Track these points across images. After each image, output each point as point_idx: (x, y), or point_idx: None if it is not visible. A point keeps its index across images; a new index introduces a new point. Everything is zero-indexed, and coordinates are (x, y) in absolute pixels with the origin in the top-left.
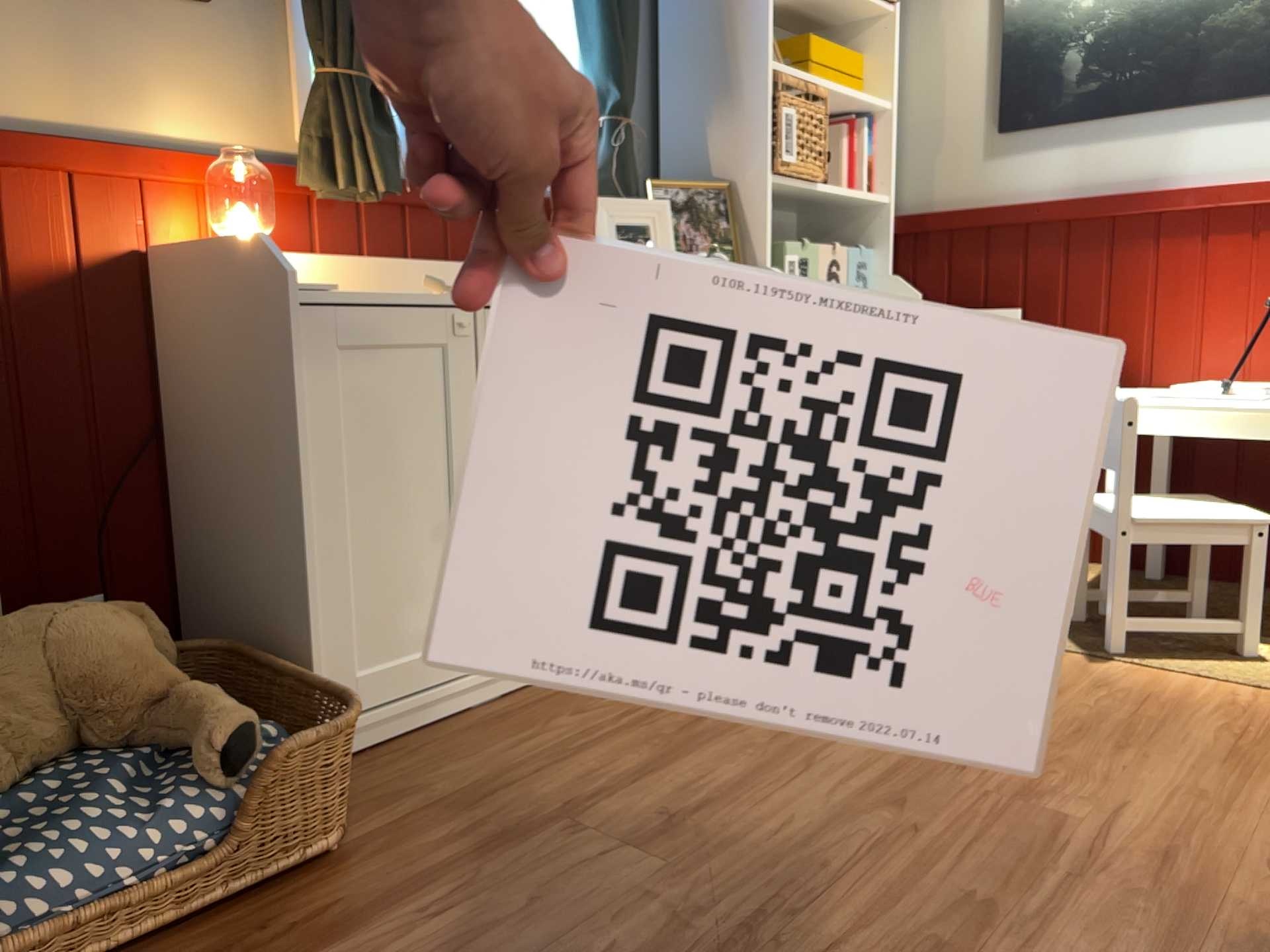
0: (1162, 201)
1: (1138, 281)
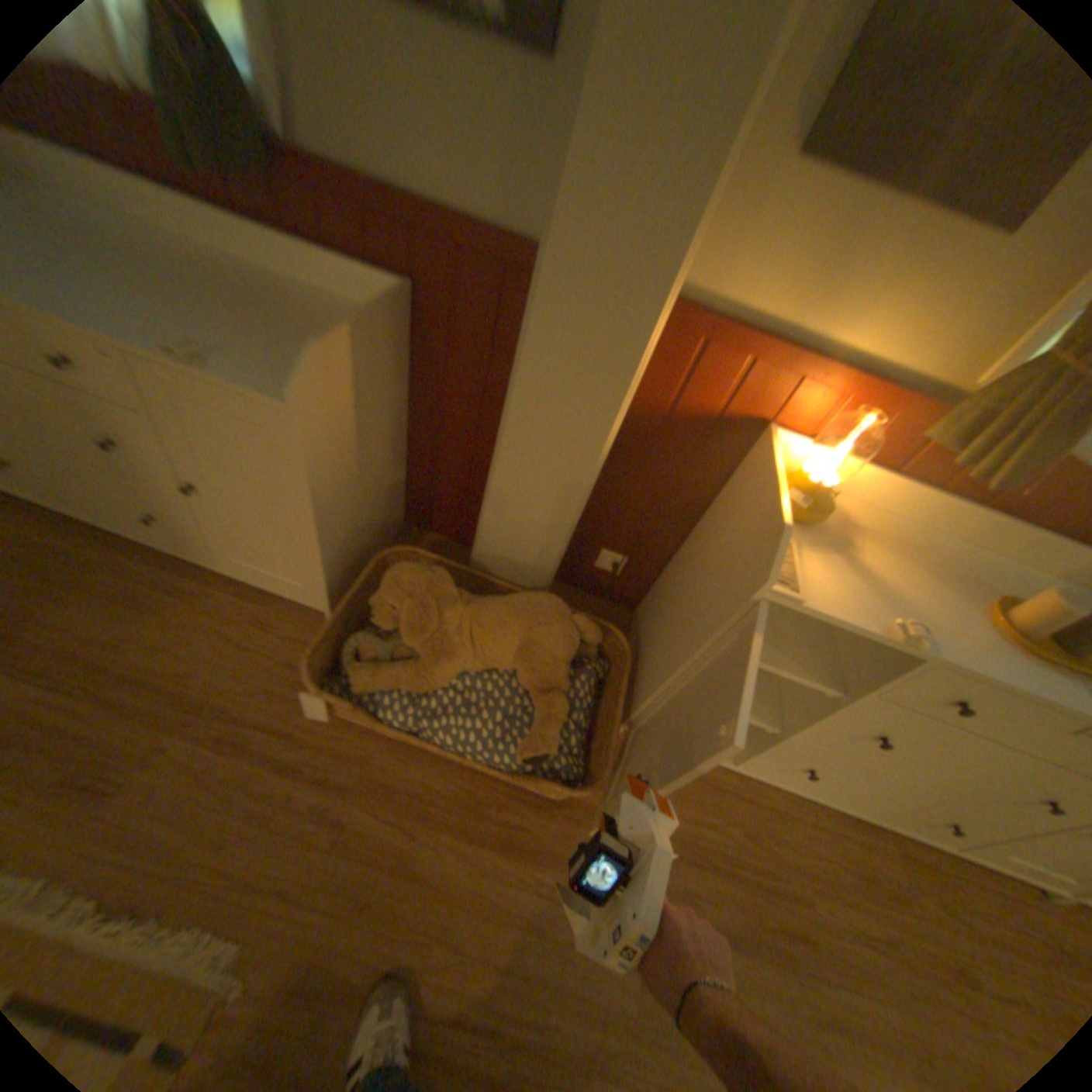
0: None
1: None
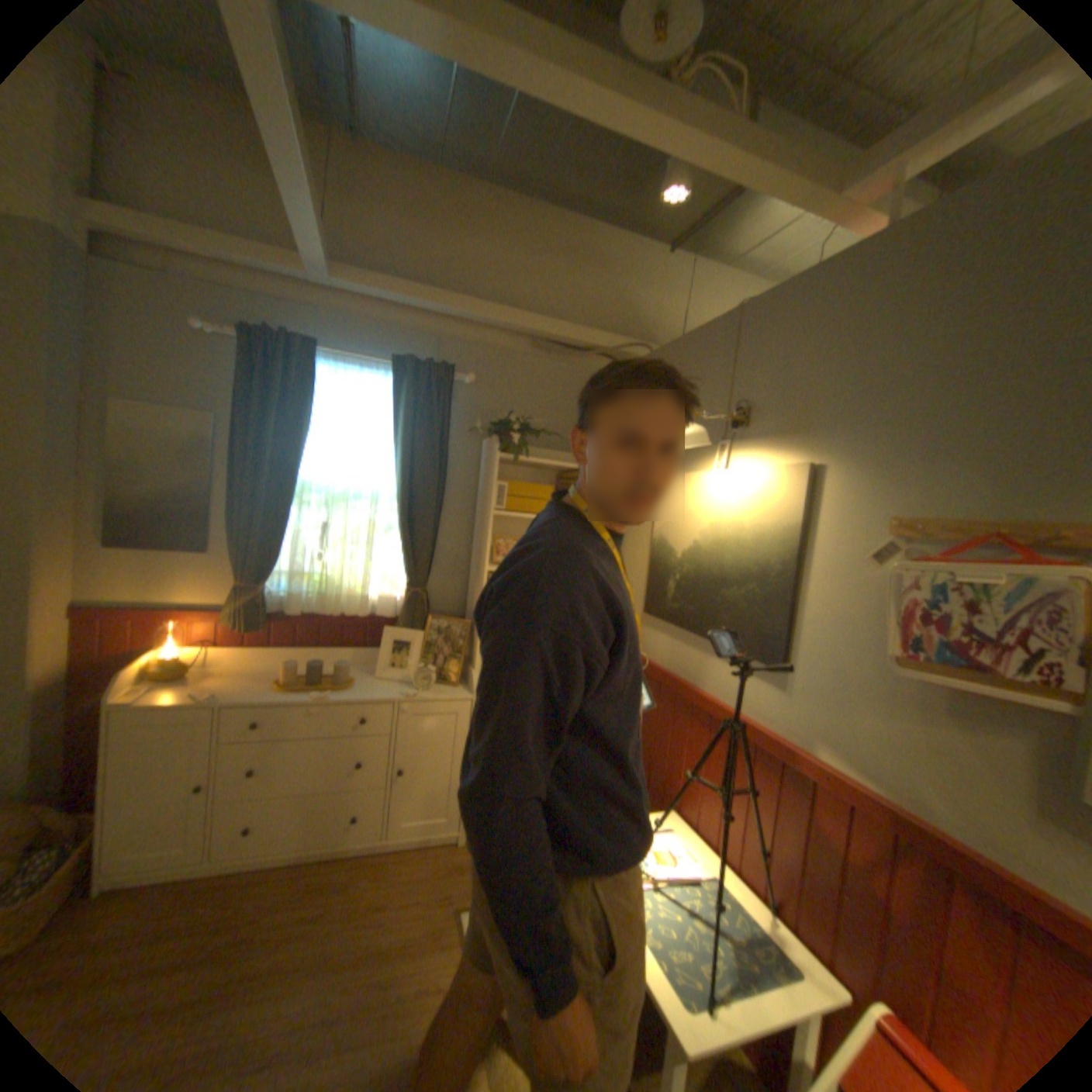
0: (692, 698)
1: (682, 741)
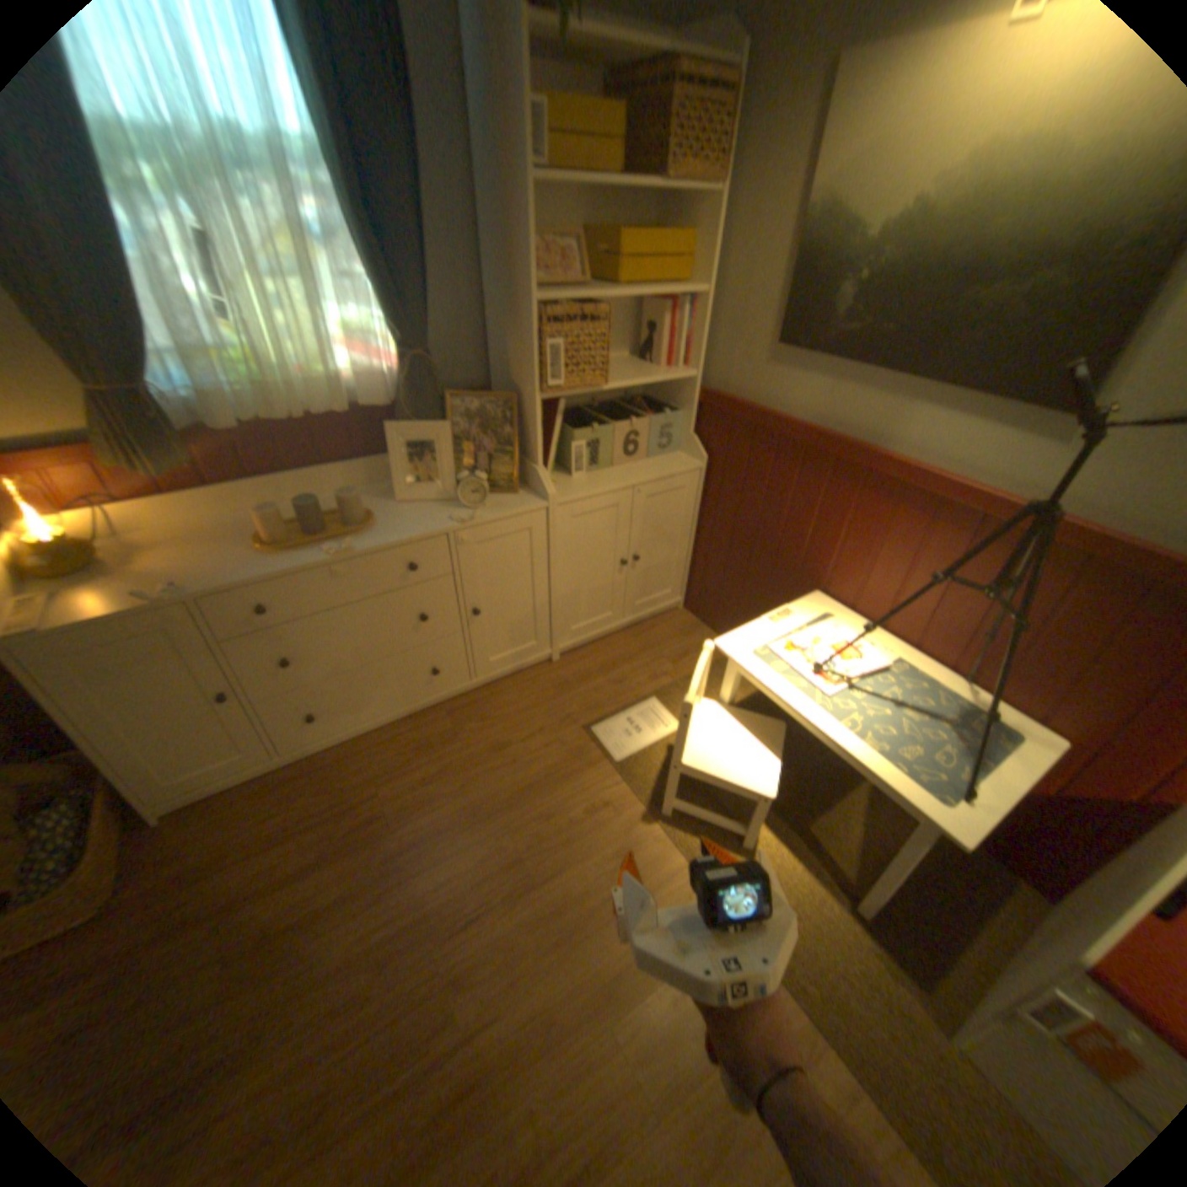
0: (873, 461)
1: (840, 515)
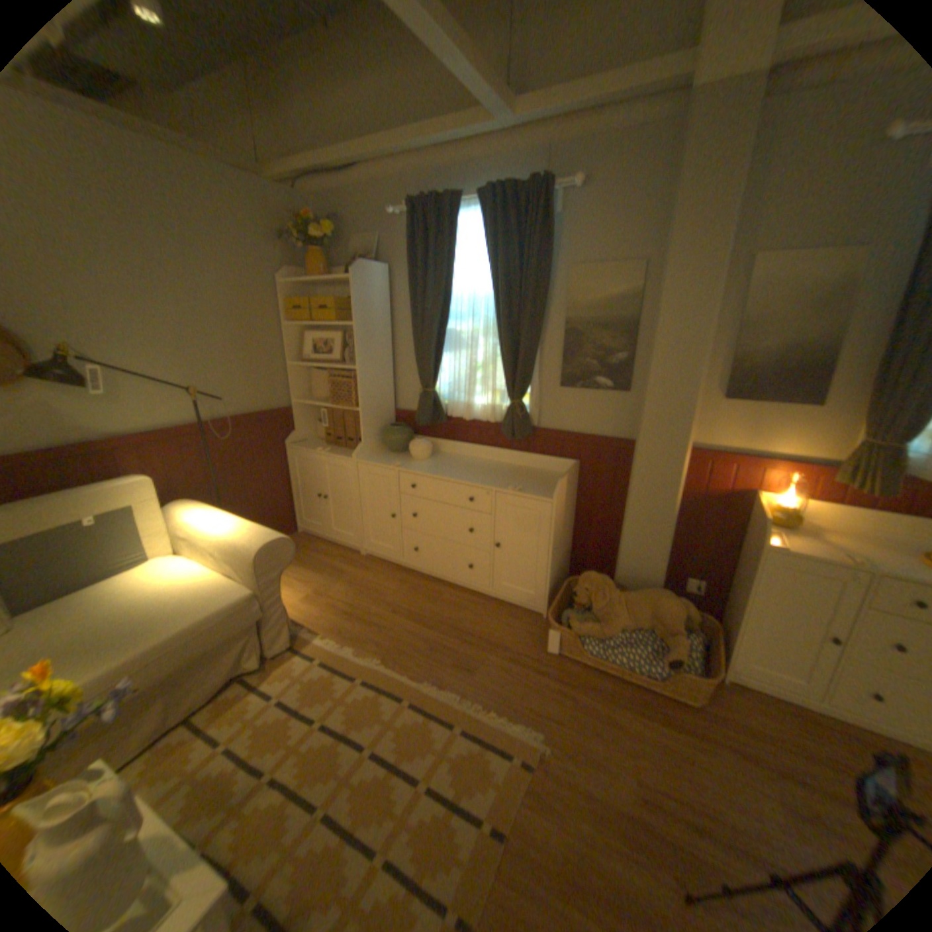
0: None
1: None
